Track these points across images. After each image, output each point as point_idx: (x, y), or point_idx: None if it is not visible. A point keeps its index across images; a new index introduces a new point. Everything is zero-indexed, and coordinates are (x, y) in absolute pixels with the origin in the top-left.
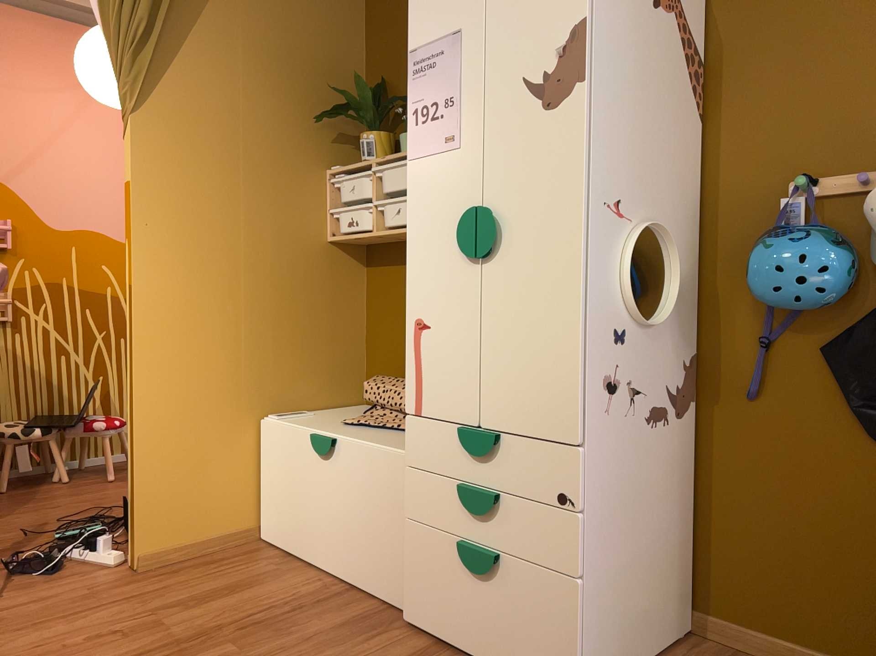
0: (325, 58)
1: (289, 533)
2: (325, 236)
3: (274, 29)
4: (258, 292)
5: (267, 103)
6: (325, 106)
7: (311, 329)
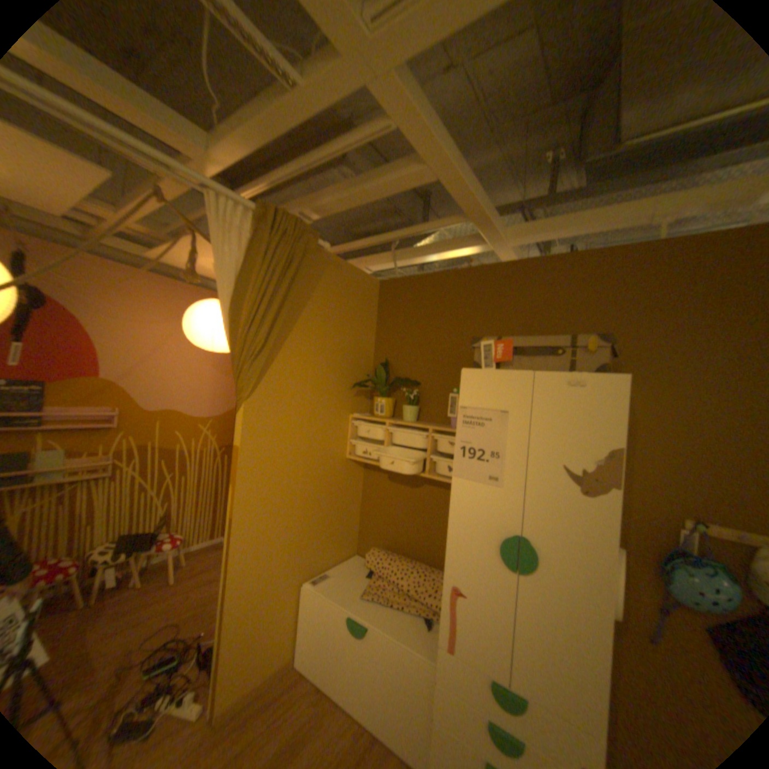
0: (355, 346)
1: (320, 675)
2: (346, 455)
3: (330, 332)
4: (307, 502)
5: (322, 379)
6: (352, 375)
7: (333, 516)
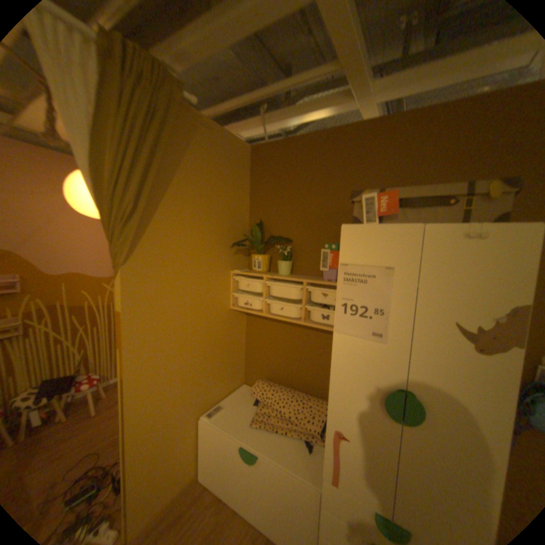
0: (232, 209)
1: (220, 488)
2: (230, 306)
3: (207, 195)
4: (197, 351)
5: (203, 240)
6: (231, 236)
7: (222, 358)
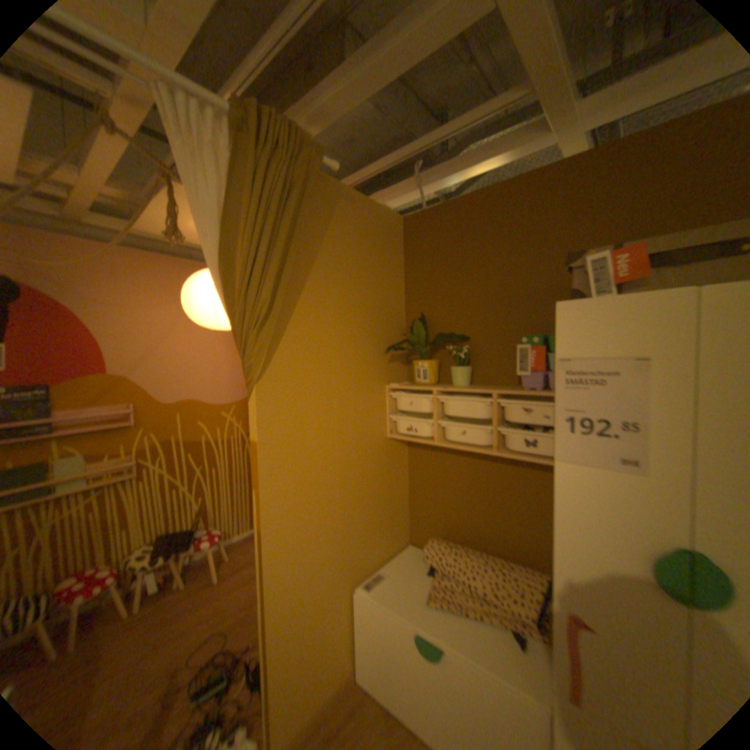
0: (382, 301)
1: (388, 694)
2: (386, 433)
3: (351, 285)
4: (347, 494)
5: (348, 345)
6: (383, 337)
7: (379, 505)
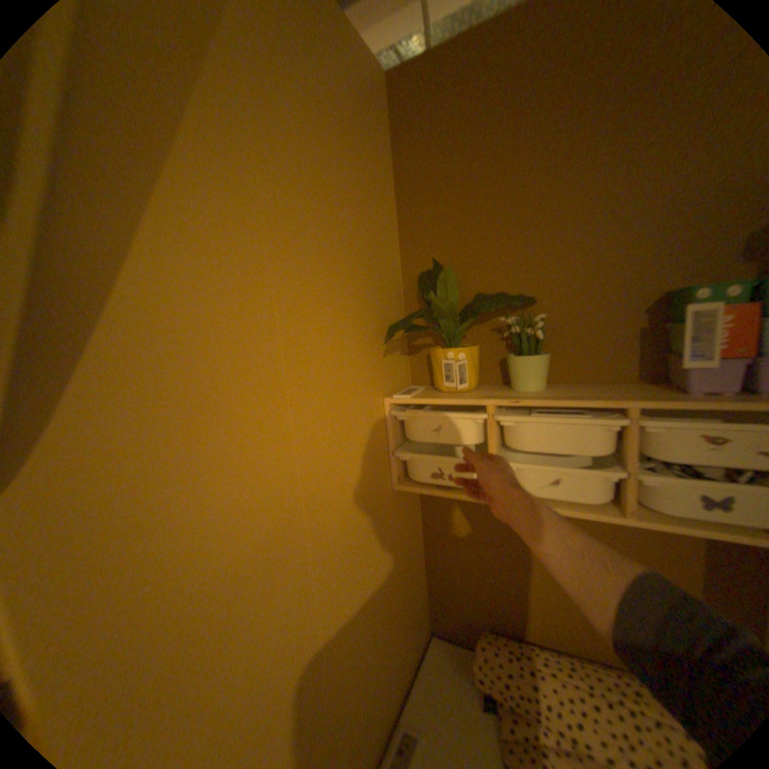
0: (367, 234)
1: None
2: (391, 483)
3: (307, 186)
4: (342, 634)
5: (314, 326)
6: (373, 306)
7: (391, 610)
